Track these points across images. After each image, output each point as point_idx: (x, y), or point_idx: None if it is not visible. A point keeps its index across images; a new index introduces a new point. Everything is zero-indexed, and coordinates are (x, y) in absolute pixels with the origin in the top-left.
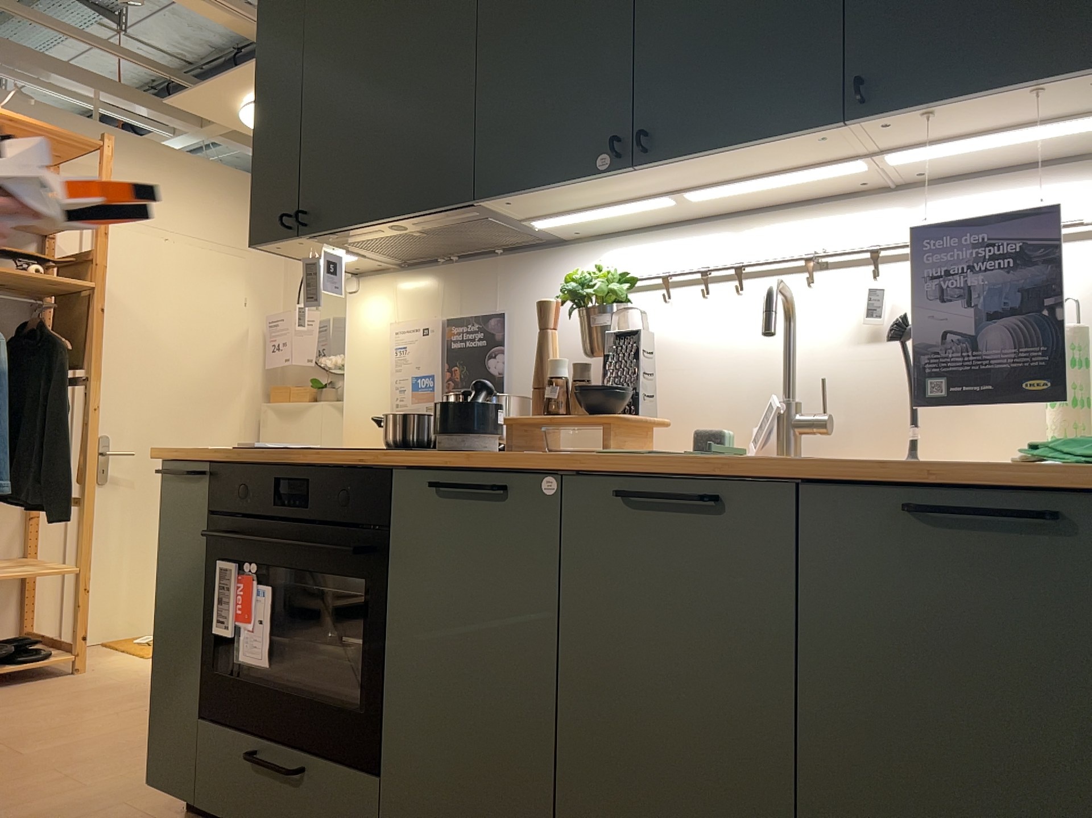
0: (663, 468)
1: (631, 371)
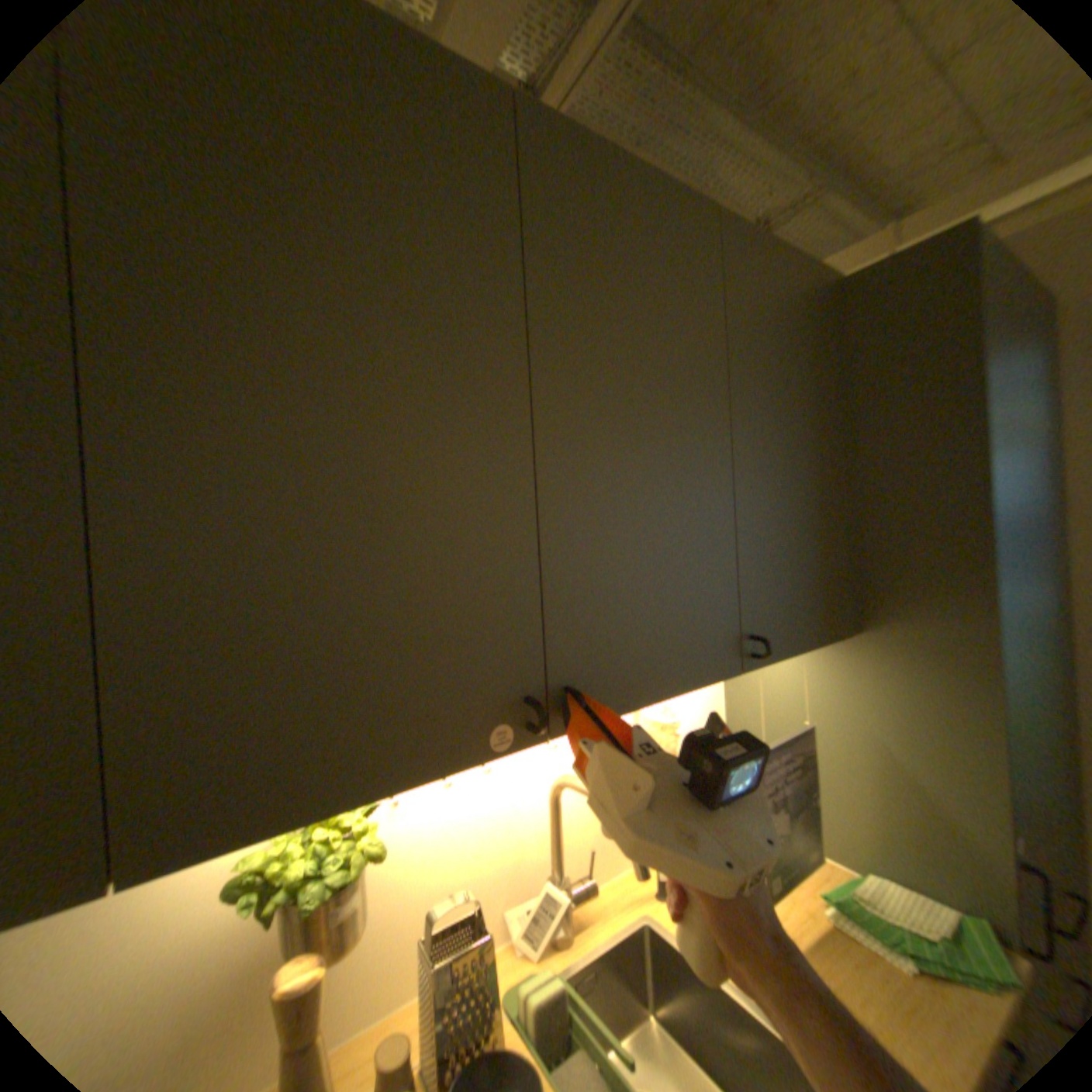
0: None
1: (485, 1013)
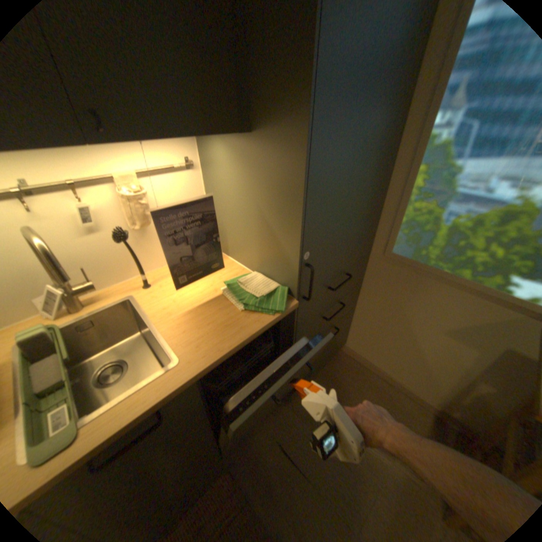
0: (109, 431)
1: None
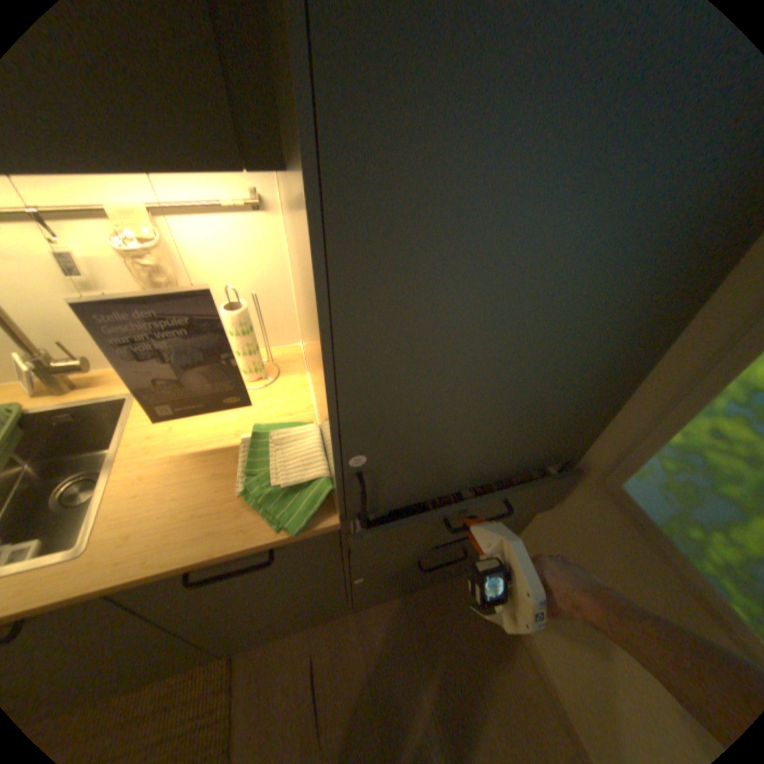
0: None
1: None
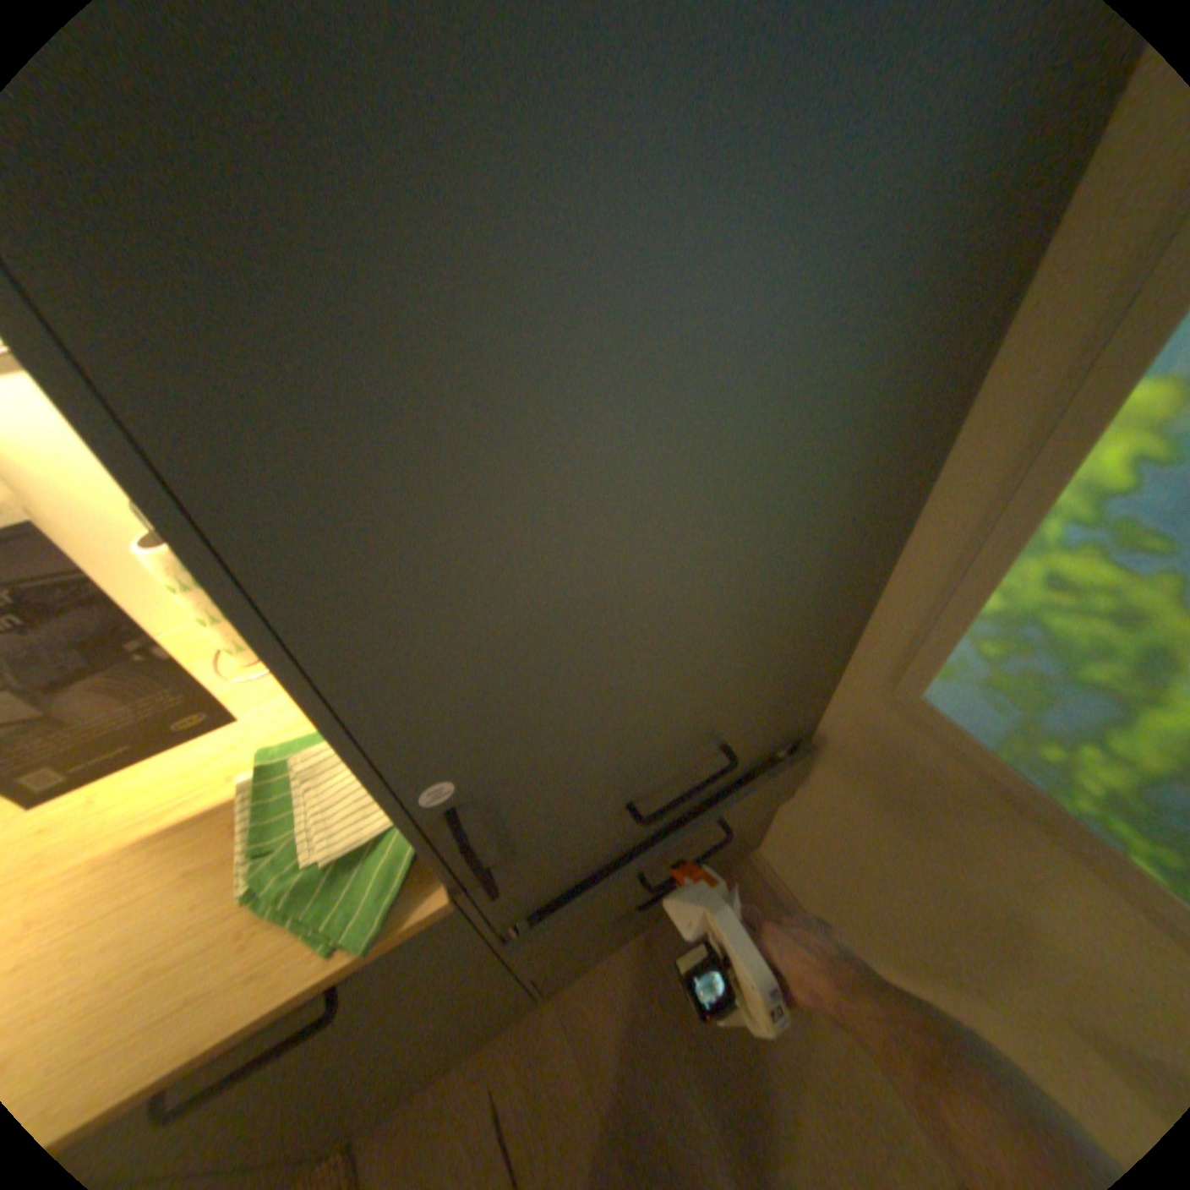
0: None
1: None
